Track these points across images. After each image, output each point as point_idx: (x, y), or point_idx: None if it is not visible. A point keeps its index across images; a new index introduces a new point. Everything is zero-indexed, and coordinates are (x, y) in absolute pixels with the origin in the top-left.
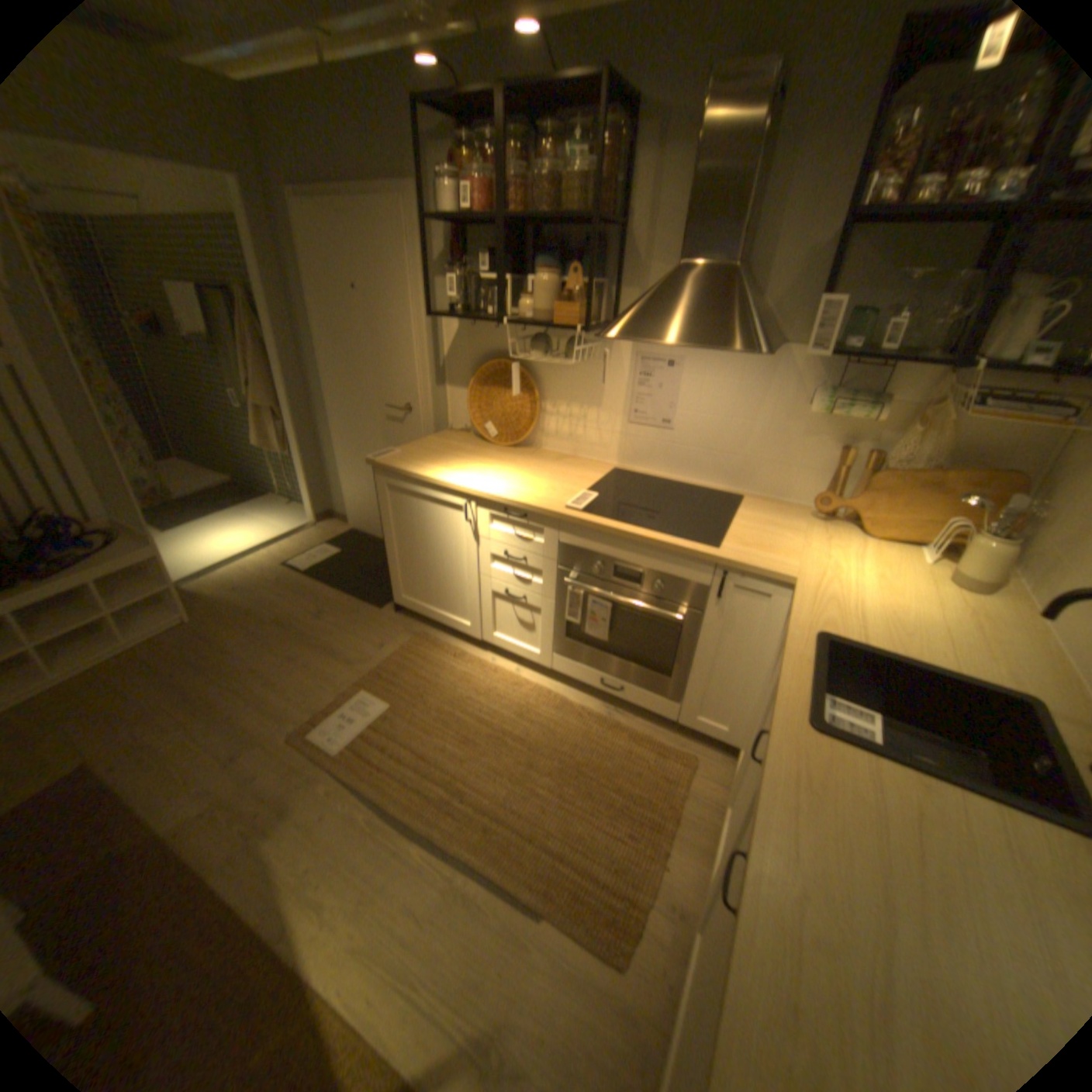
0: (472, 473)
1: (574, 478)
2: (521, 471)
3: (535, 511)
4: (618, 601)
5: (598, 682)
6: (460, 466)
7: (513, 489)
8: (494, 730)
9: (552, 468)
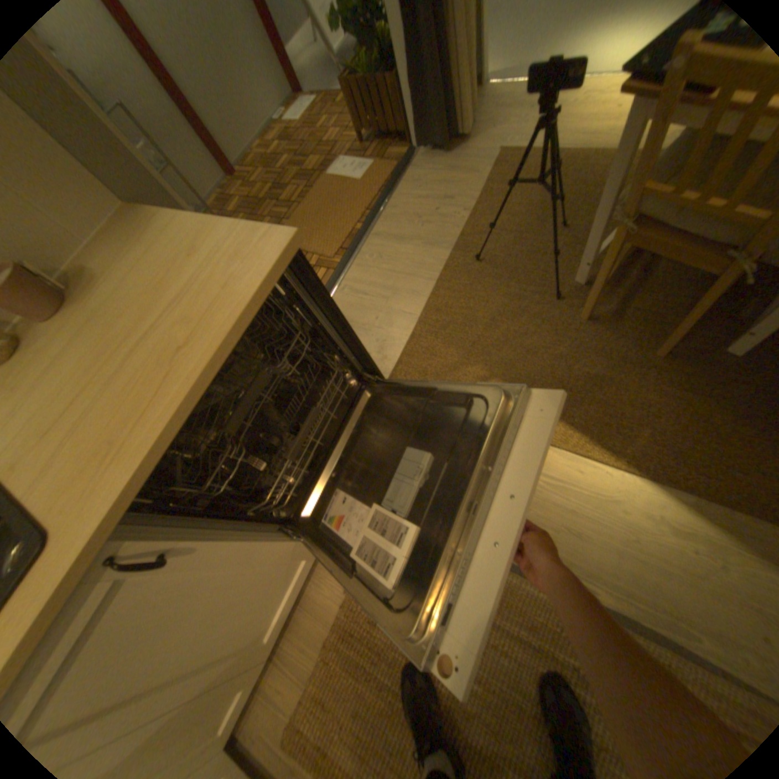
0: None
1: None
2: None
3: None
4: None
5: None
6: None
7: None
8: None
9: None
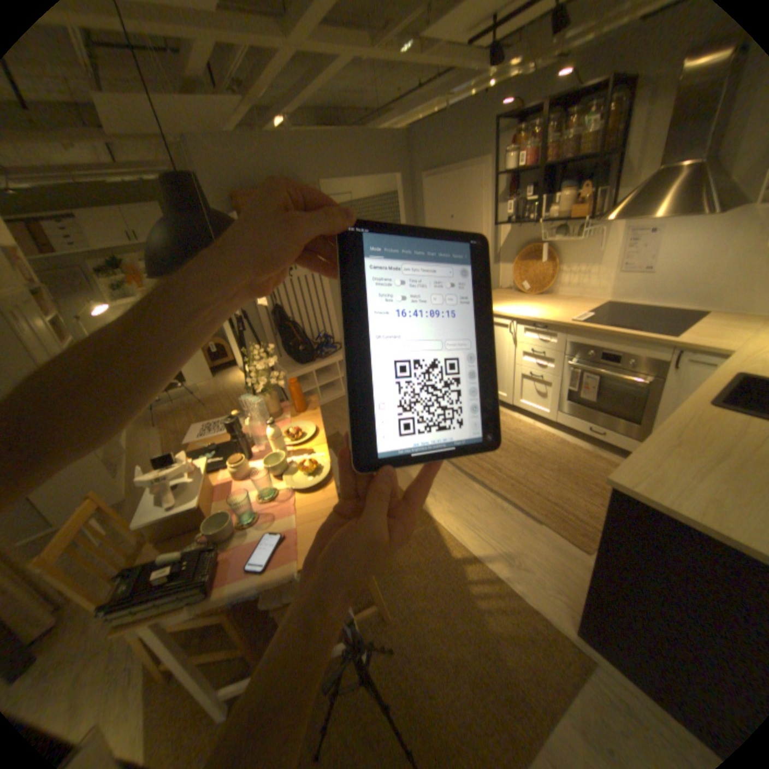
0: (514, 307)
1: (578, 307)
2: (544, 305)
3: (552, 323)
4: (603, 373)
5: (587, 429)
6: (507, 304)
7: (539, 313)
8: (518, 446)
9: (564, 303)
